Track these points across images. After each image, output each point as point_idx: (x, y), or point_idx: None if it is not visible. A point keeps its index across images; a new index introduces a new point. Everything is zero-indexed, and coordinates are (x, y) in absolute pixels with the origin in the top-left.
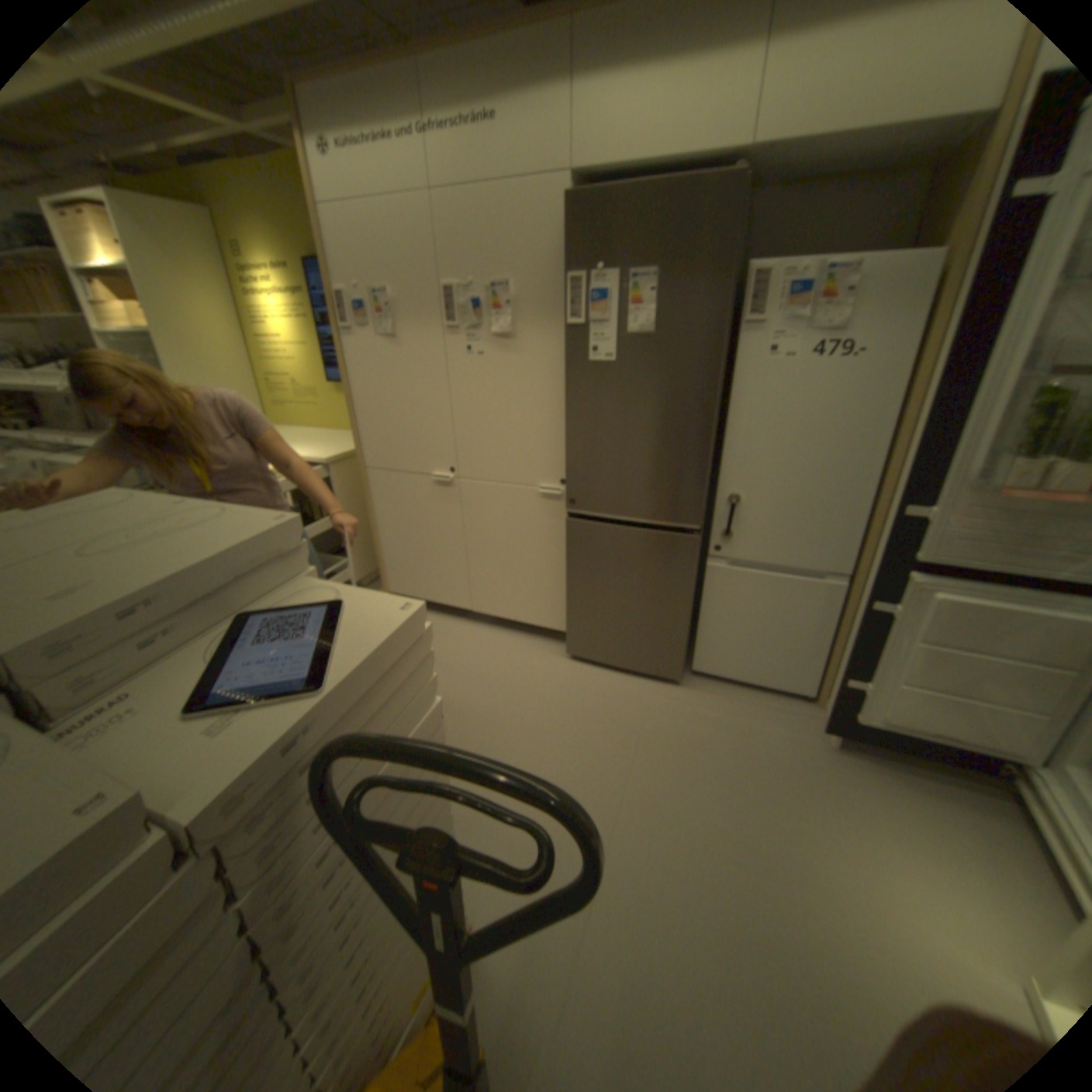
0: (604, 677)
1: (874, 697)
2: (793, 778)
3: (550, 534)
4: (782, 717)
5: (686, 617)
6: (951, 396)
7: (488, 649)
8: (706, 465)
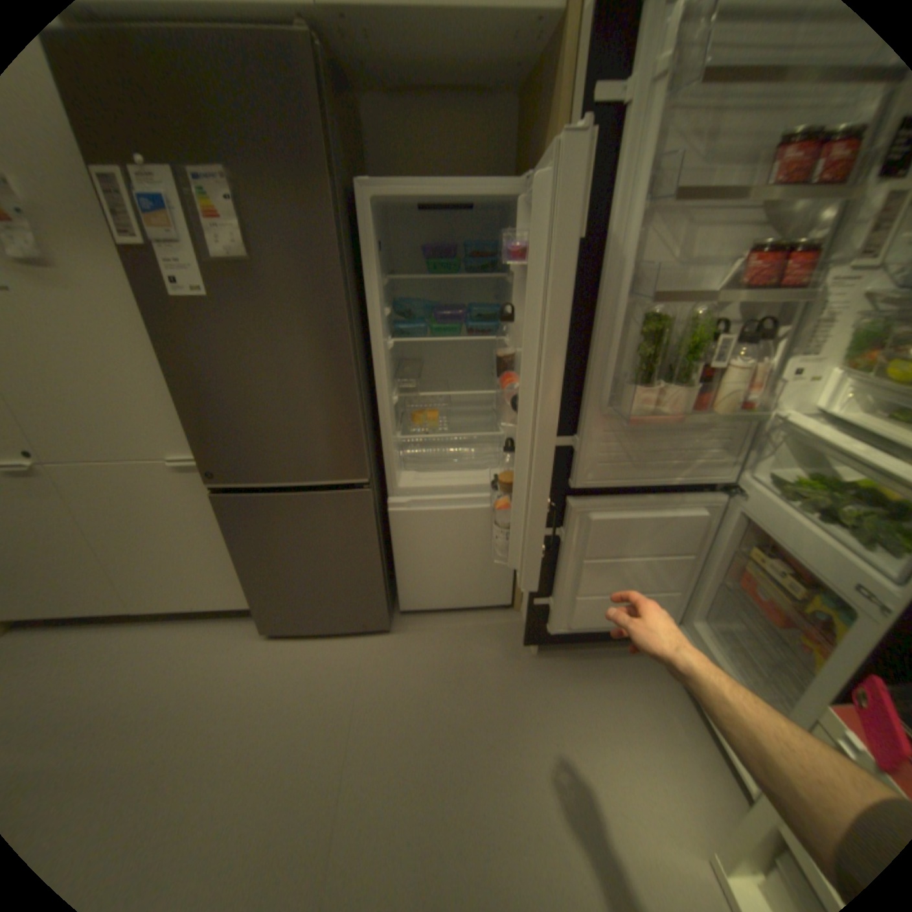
0: (306, 650)
1: (555, 609)
2: (503, 705)
3: (199, 511)
4: (485, 635)
5: (376, 570)
6: (571, 325)
7: (154, 661)
8: (356, 413)
